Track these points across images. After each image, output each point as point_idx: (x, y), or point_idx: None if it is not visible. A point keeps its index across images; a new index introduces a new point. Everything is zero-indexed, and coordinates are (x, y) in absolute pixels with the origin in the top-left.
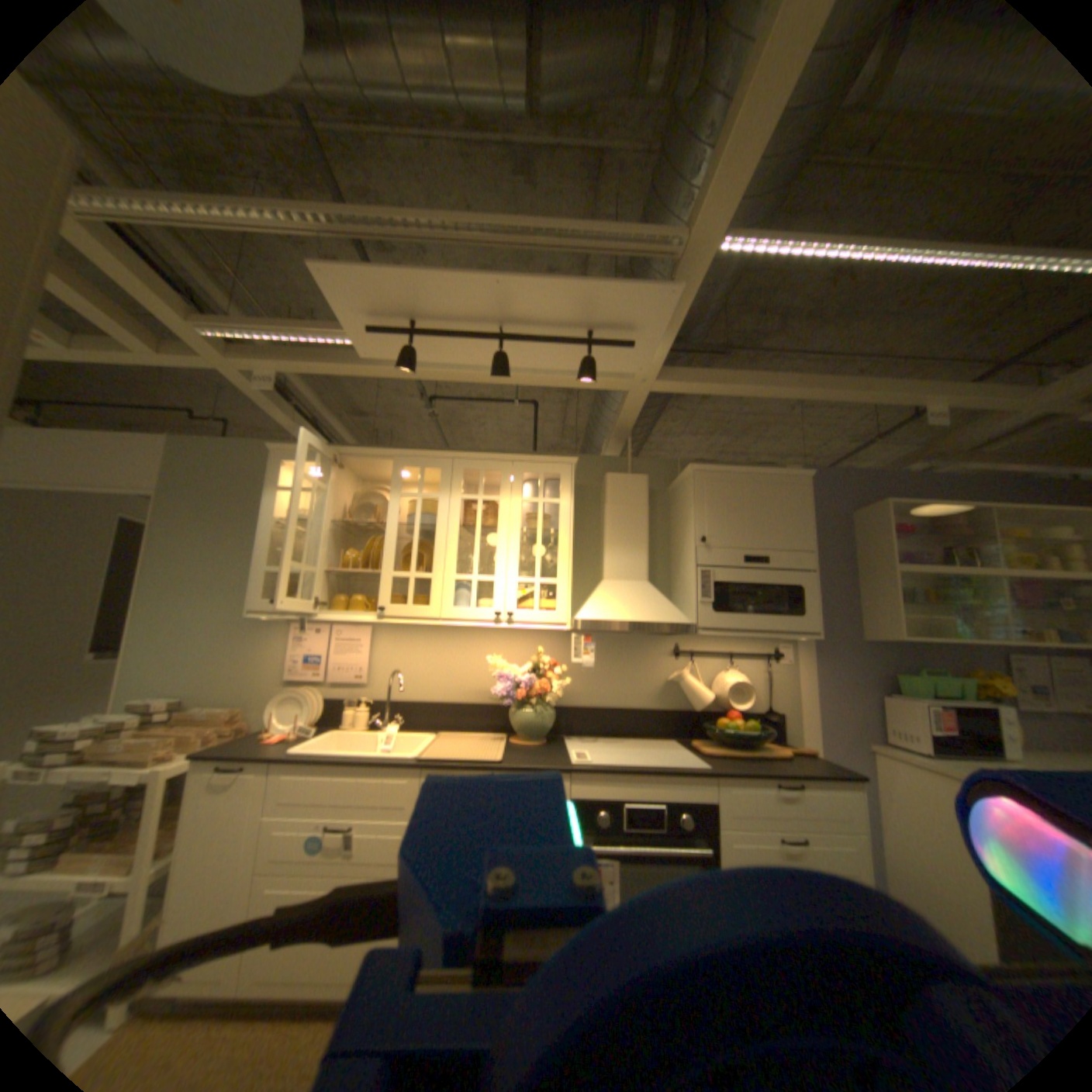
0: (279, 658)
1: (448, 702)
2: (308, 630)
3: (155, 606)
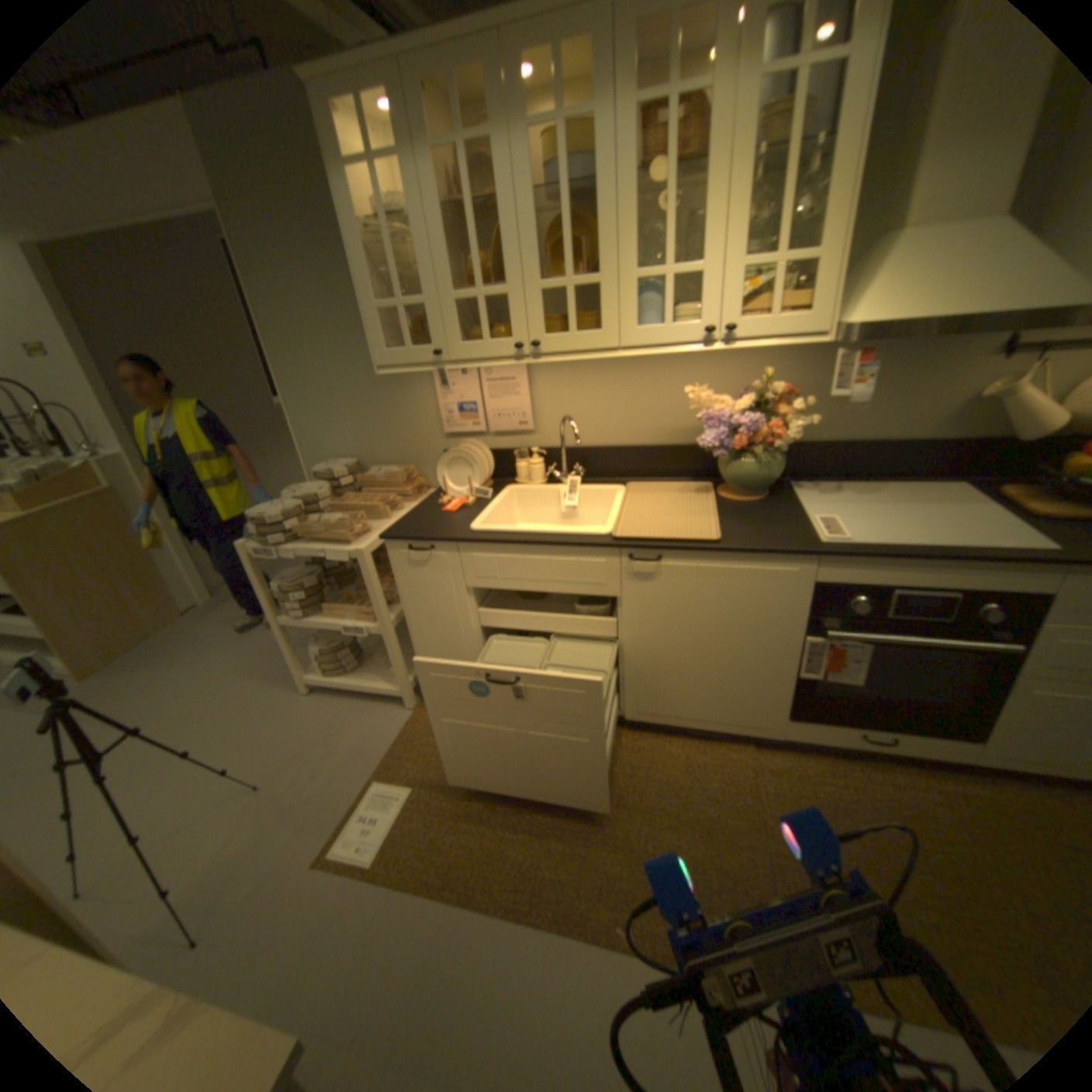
0: (434, 409)
1: (637, 446)
2: (455, 373)
3: (292, 362)
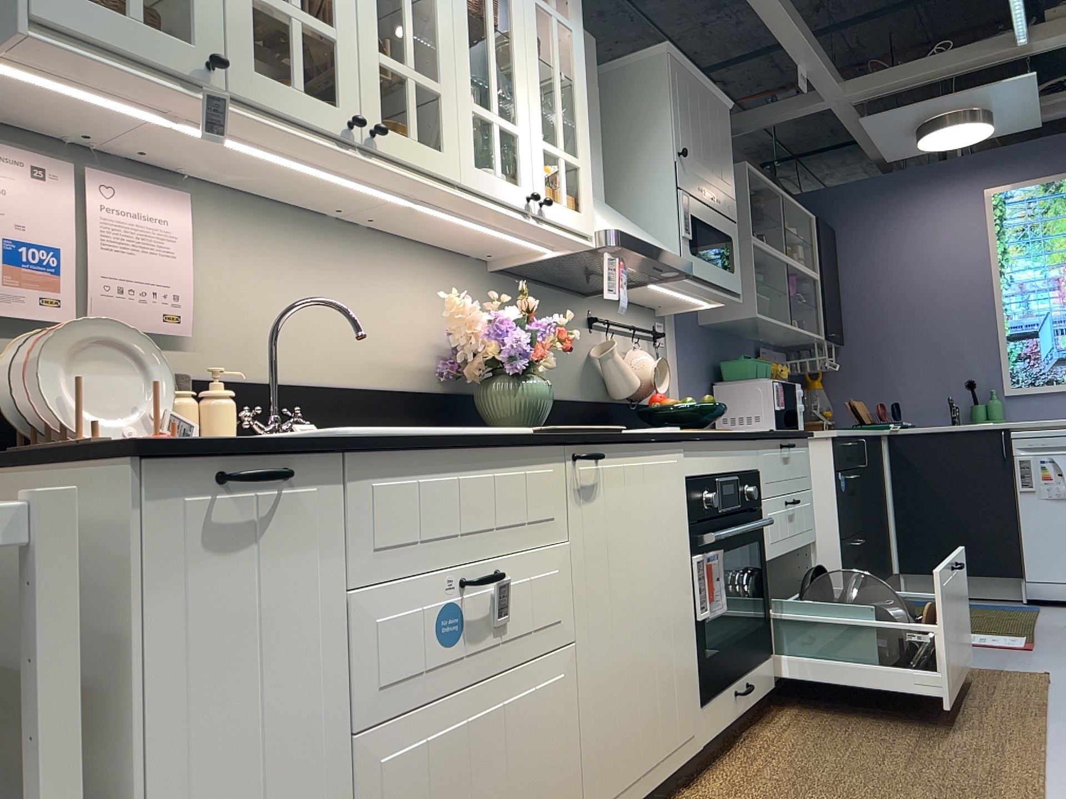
0: None
1: (353, 385)
2: (11, 165)
3: None
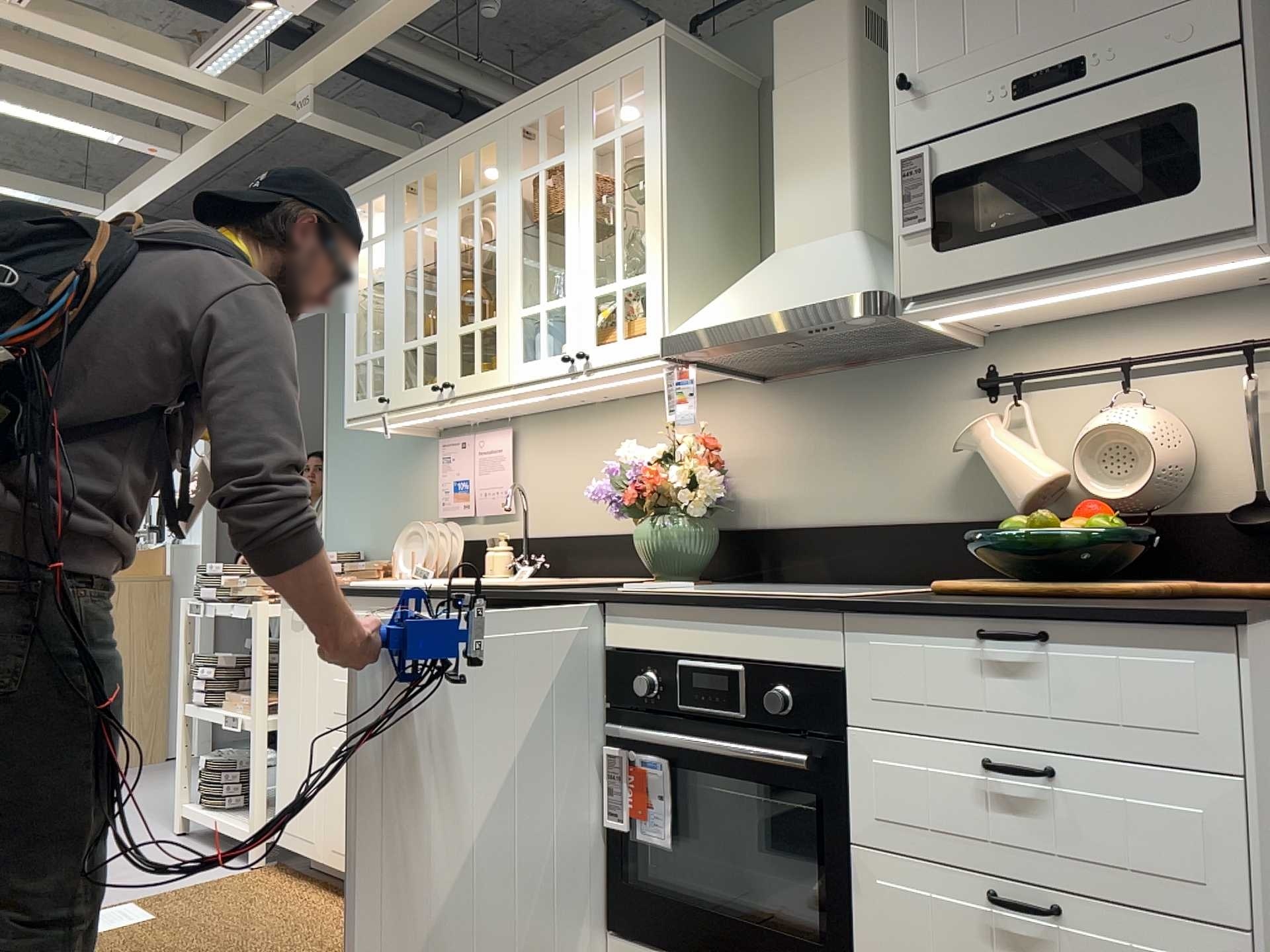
0: (436, 487)
1: (607, 532)
2: (454, 445)
3: (341, 440)
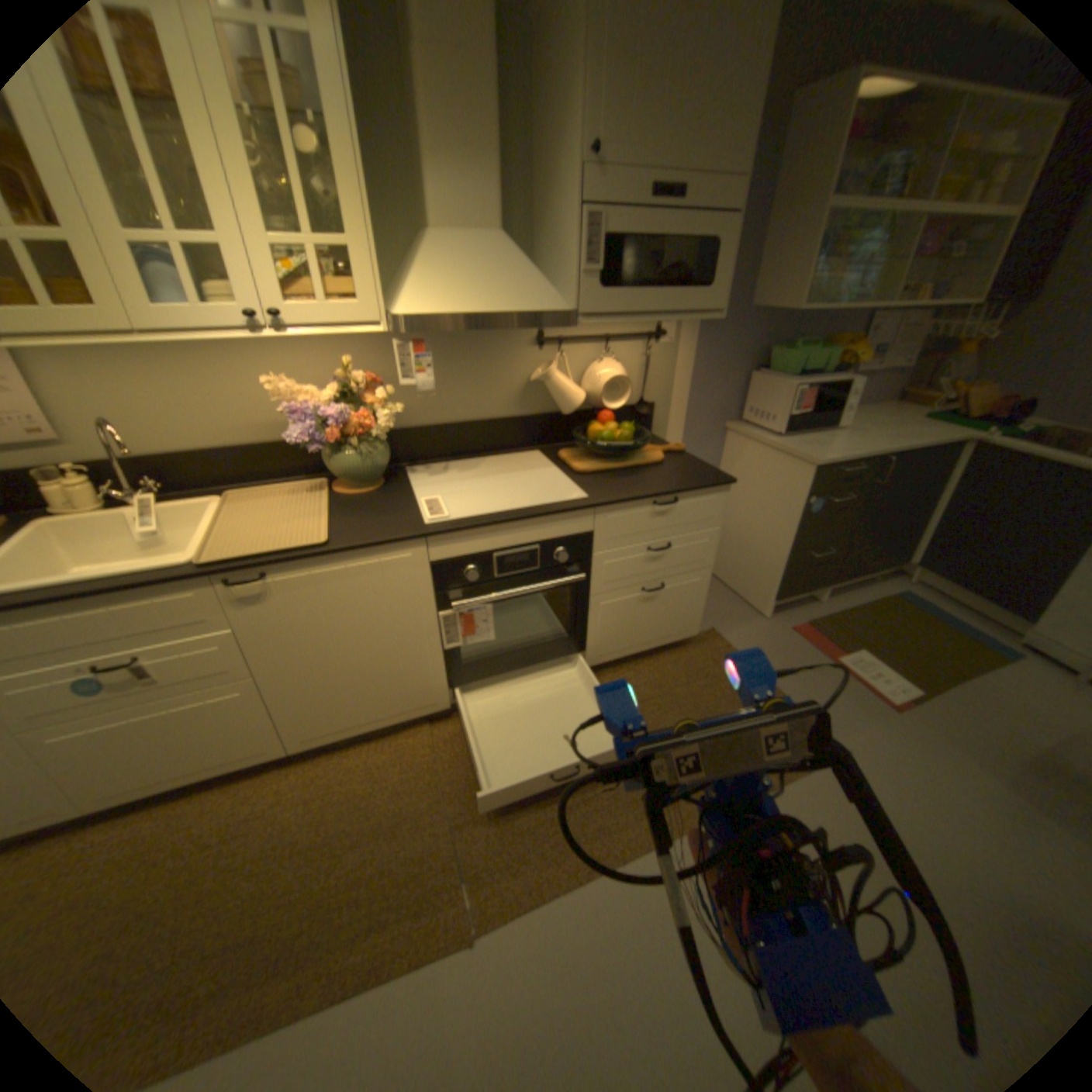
0: None
1: (227, 446)
2: None
3: None
